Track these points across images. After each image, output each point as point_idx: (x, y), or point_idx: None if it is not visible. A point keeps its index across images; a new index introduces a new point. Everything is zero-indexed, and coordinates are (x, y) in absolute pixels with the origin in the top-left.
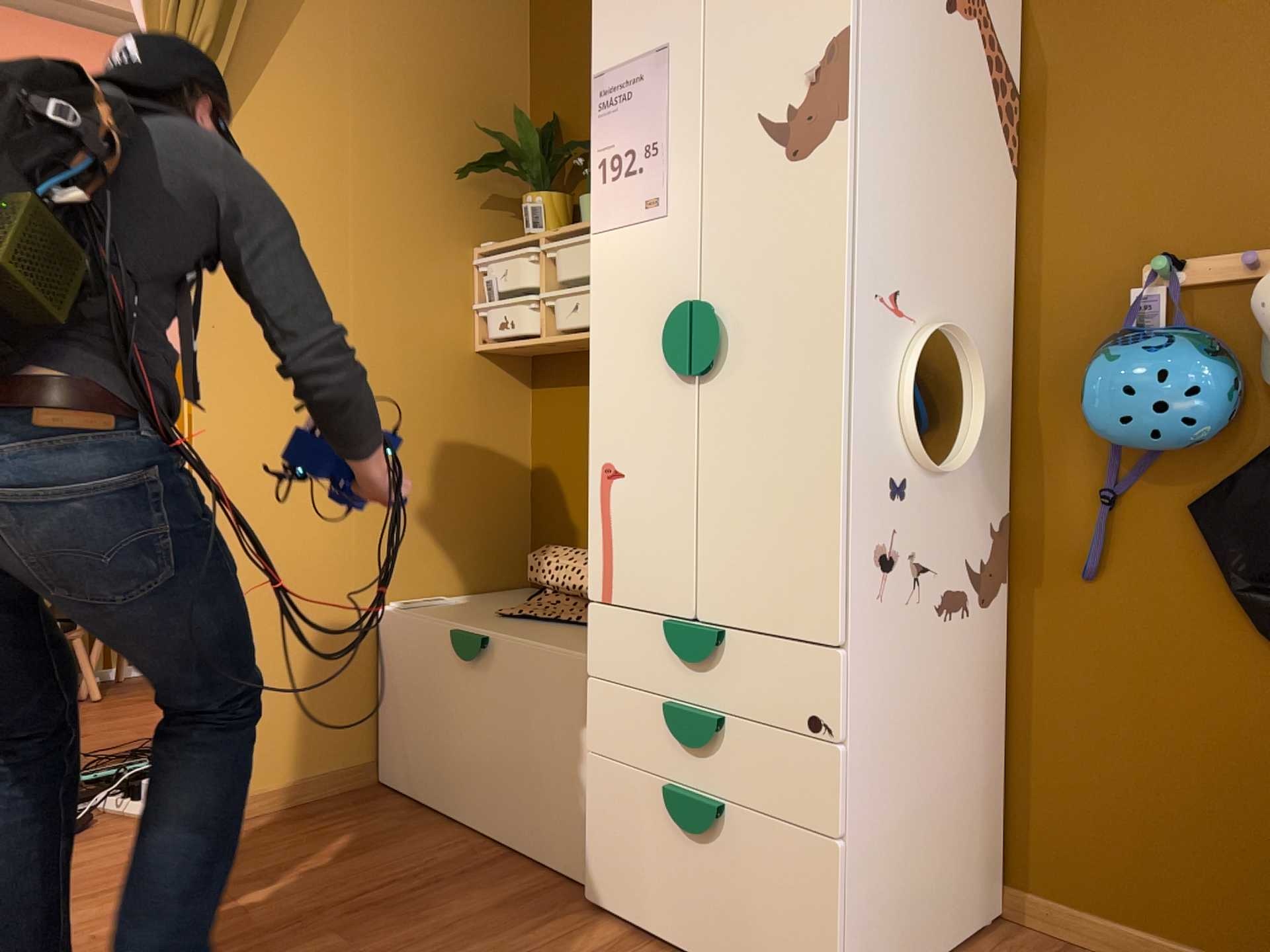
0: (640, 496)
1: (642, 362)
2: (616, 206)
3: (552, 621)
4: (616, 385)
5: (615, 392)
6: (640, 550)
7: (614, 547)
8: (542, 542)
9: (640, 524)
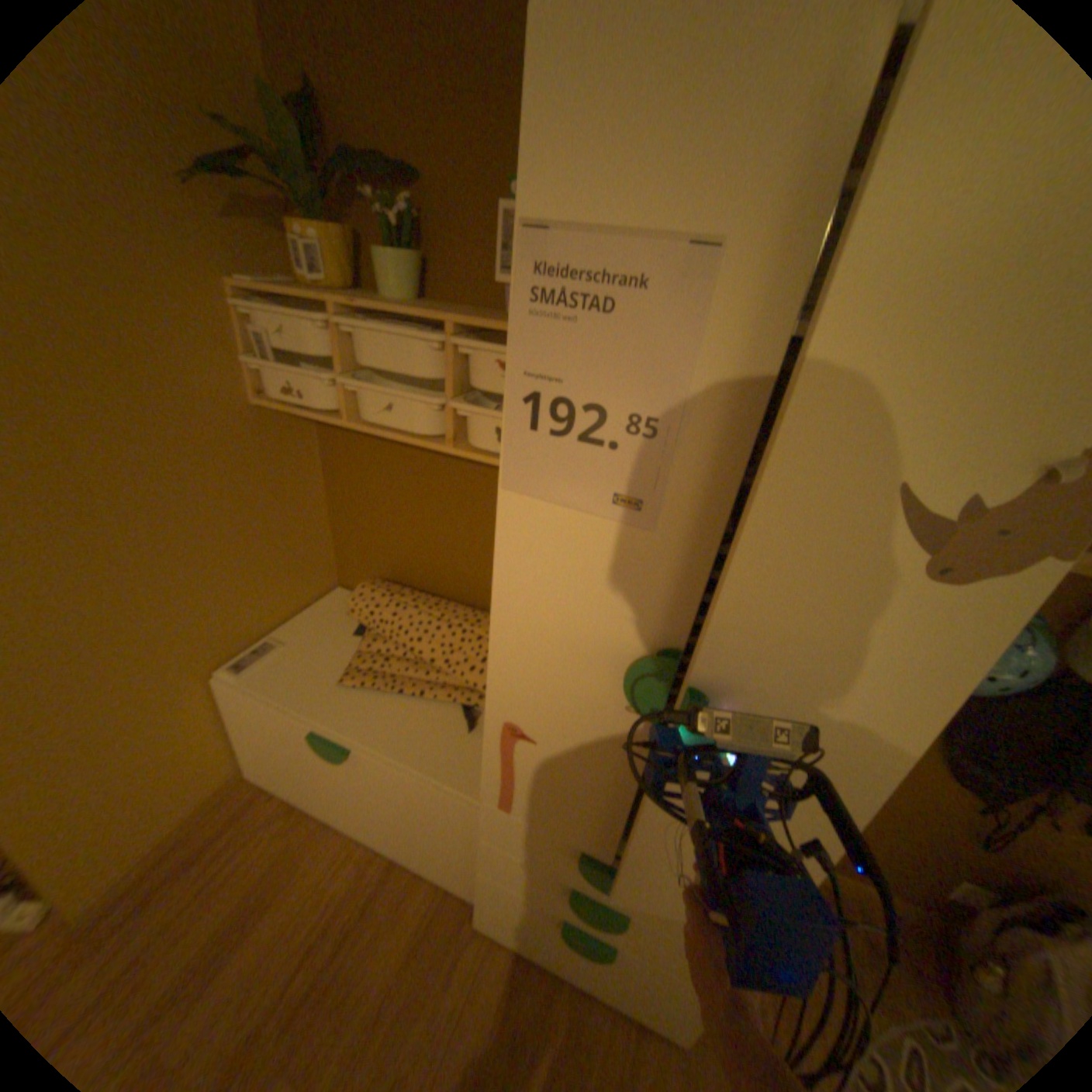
0: (559, 767)
1: (578, 667)
2: (557, 473)
3: (400, 693)
4: (534, 668)
5: (533, 674)
6: (553, 800)
7: (520, 783)
8: (352, 557)
9: (556, 784)
